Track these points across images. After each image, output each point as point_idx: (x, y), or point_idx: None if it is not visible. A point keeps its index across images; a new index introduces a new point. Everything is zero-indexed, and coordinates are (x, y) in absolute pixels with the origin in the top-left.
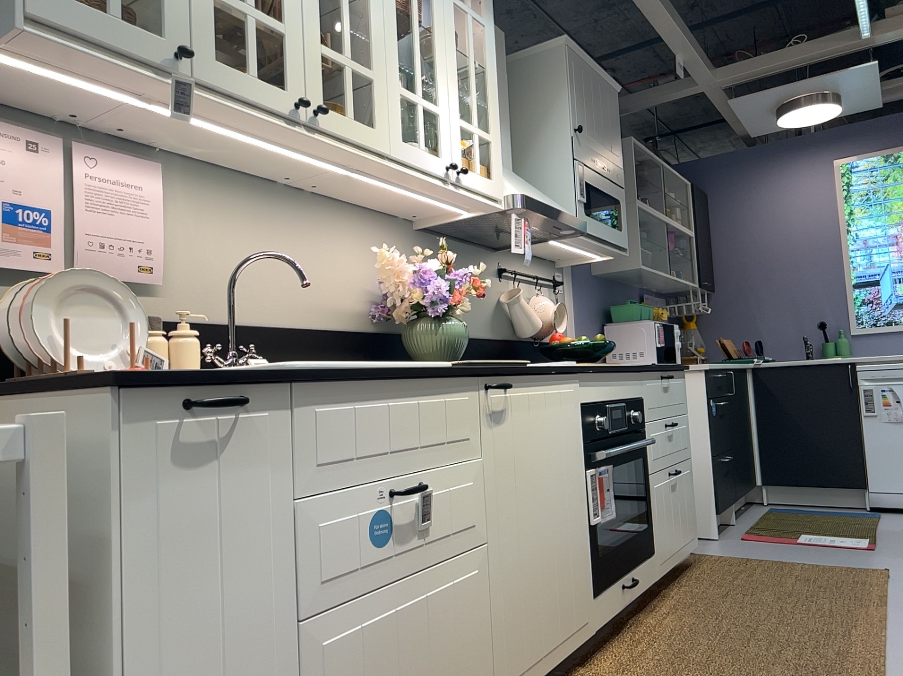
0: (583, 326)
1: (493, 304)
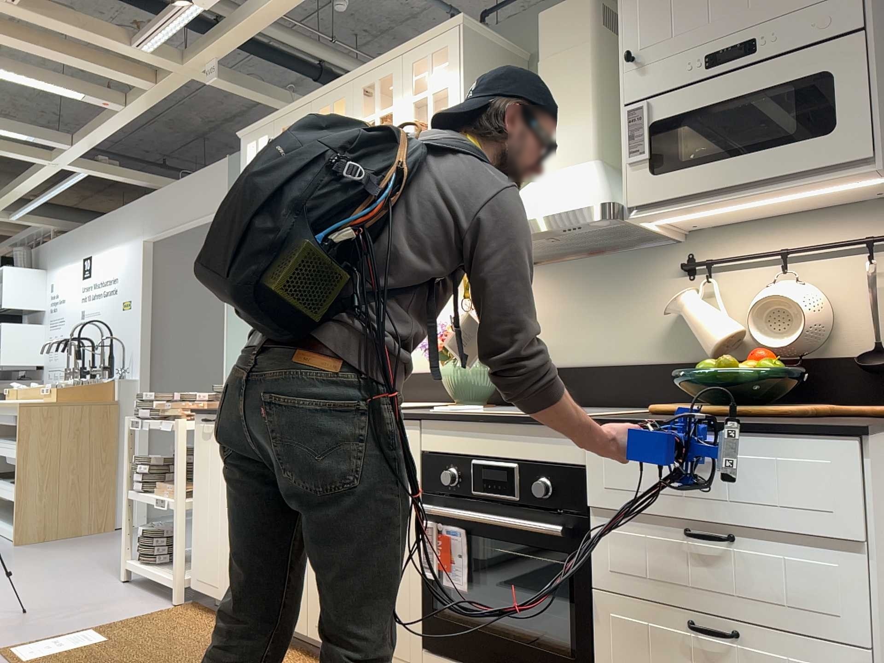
0: None
1: (663, 317)
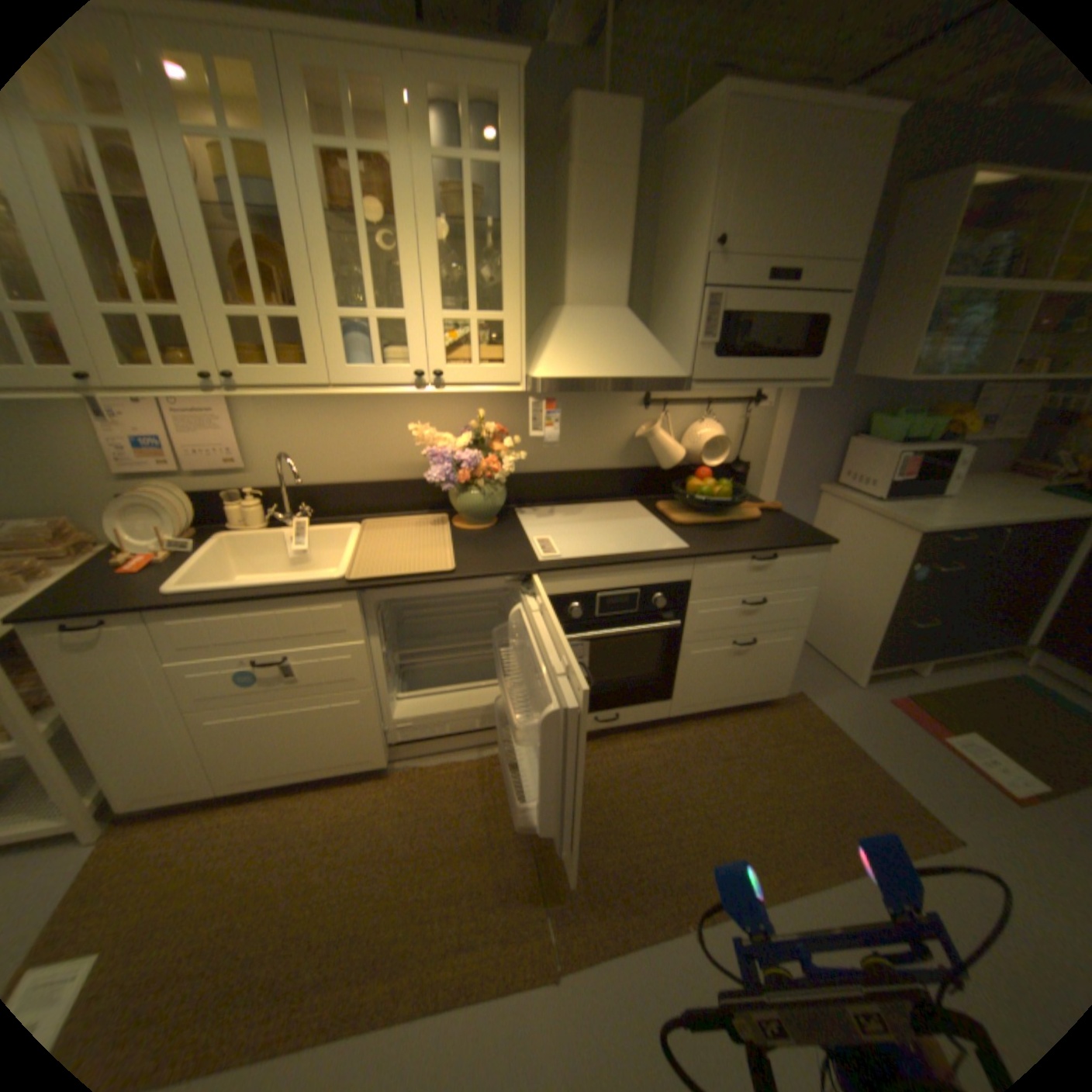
0: (801, 440)
1: (625, 436)
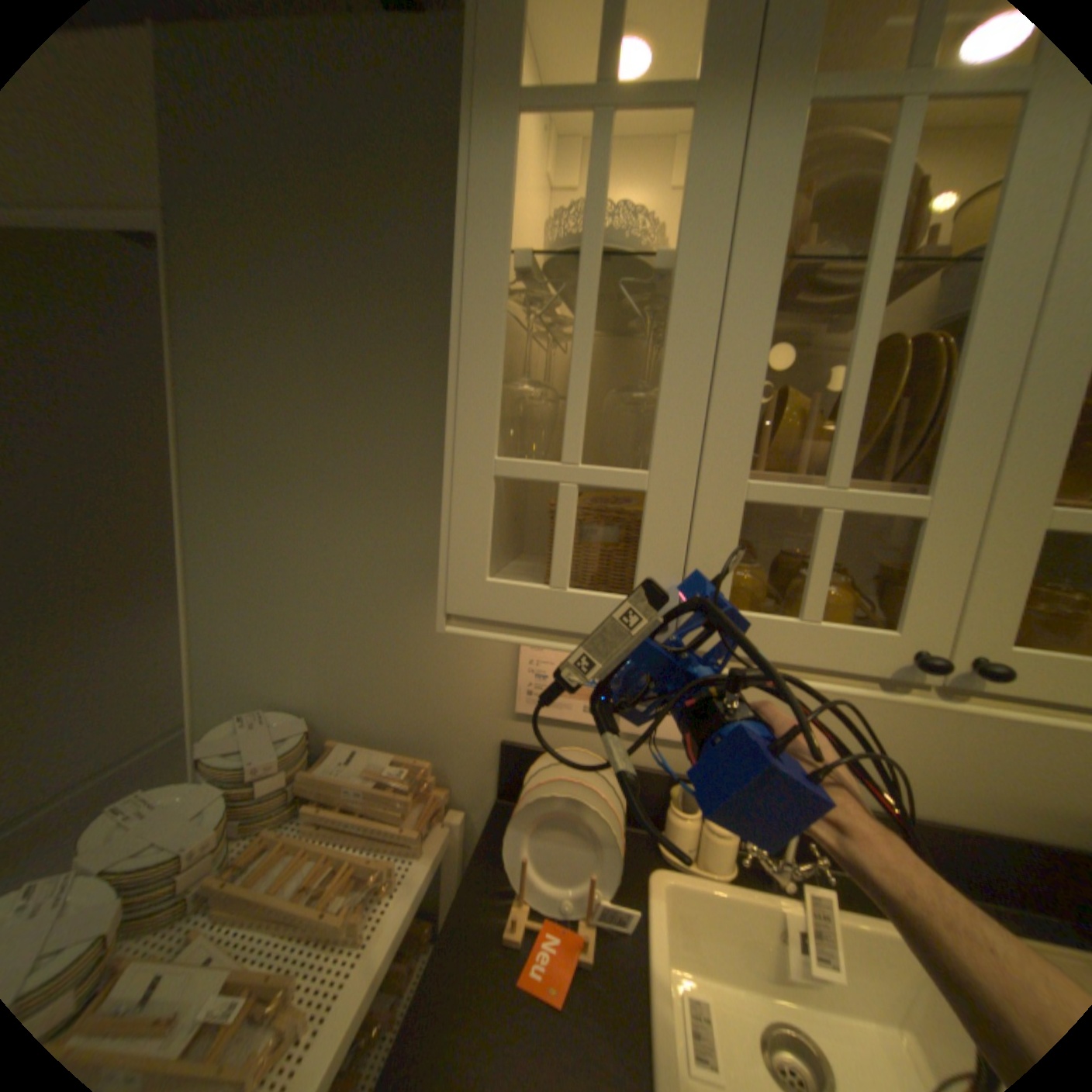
0: None
1: None
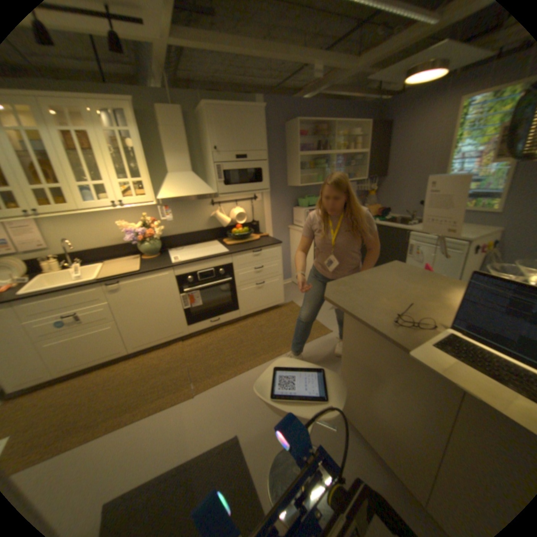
0: (274, 211)
1: (206, 218)
